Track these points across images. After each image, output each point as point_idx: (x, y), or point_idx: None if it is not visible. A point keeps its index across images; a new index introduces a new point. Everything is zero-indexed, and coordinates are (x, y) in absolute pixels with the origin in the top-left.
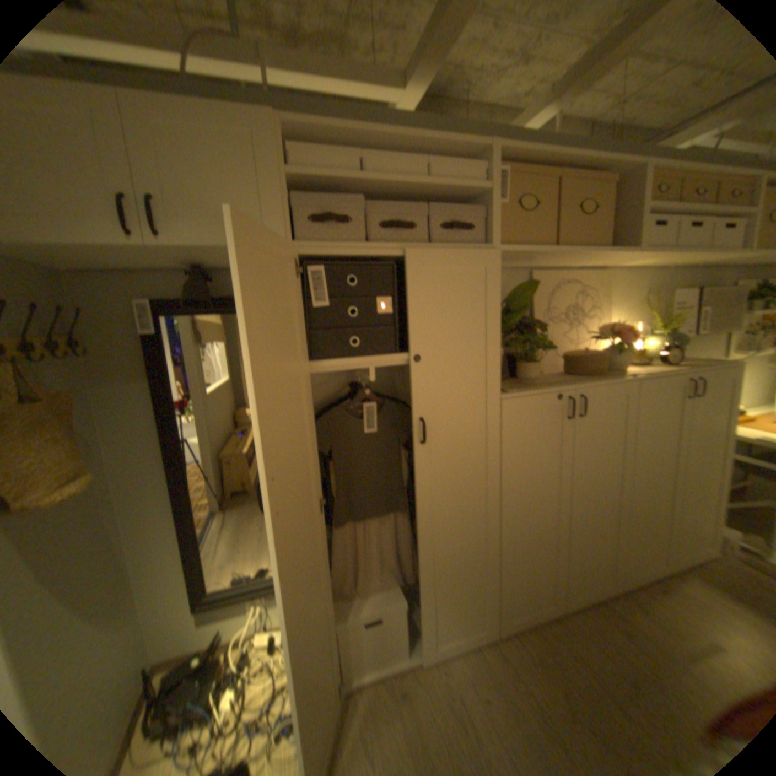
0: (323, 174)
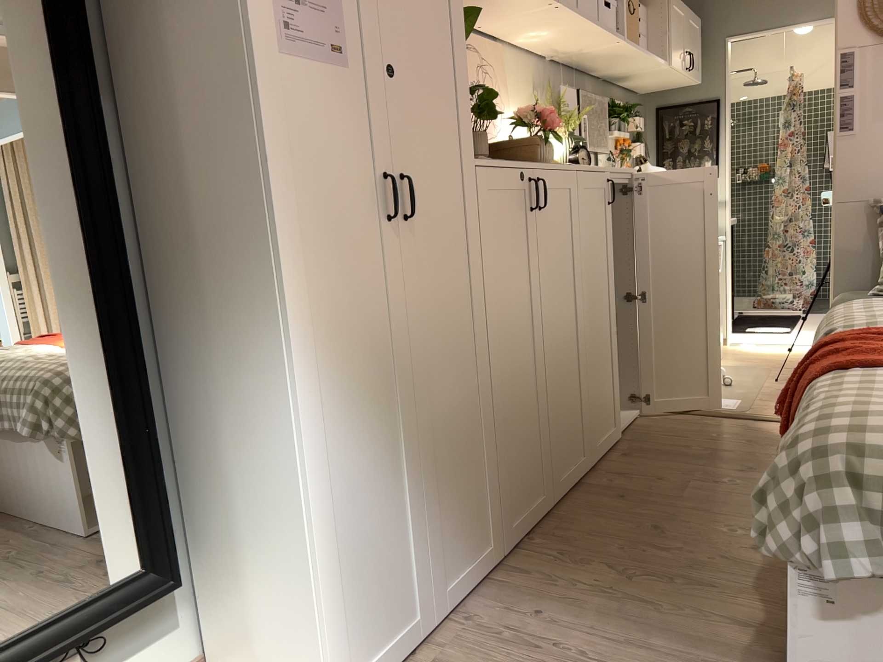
0: None
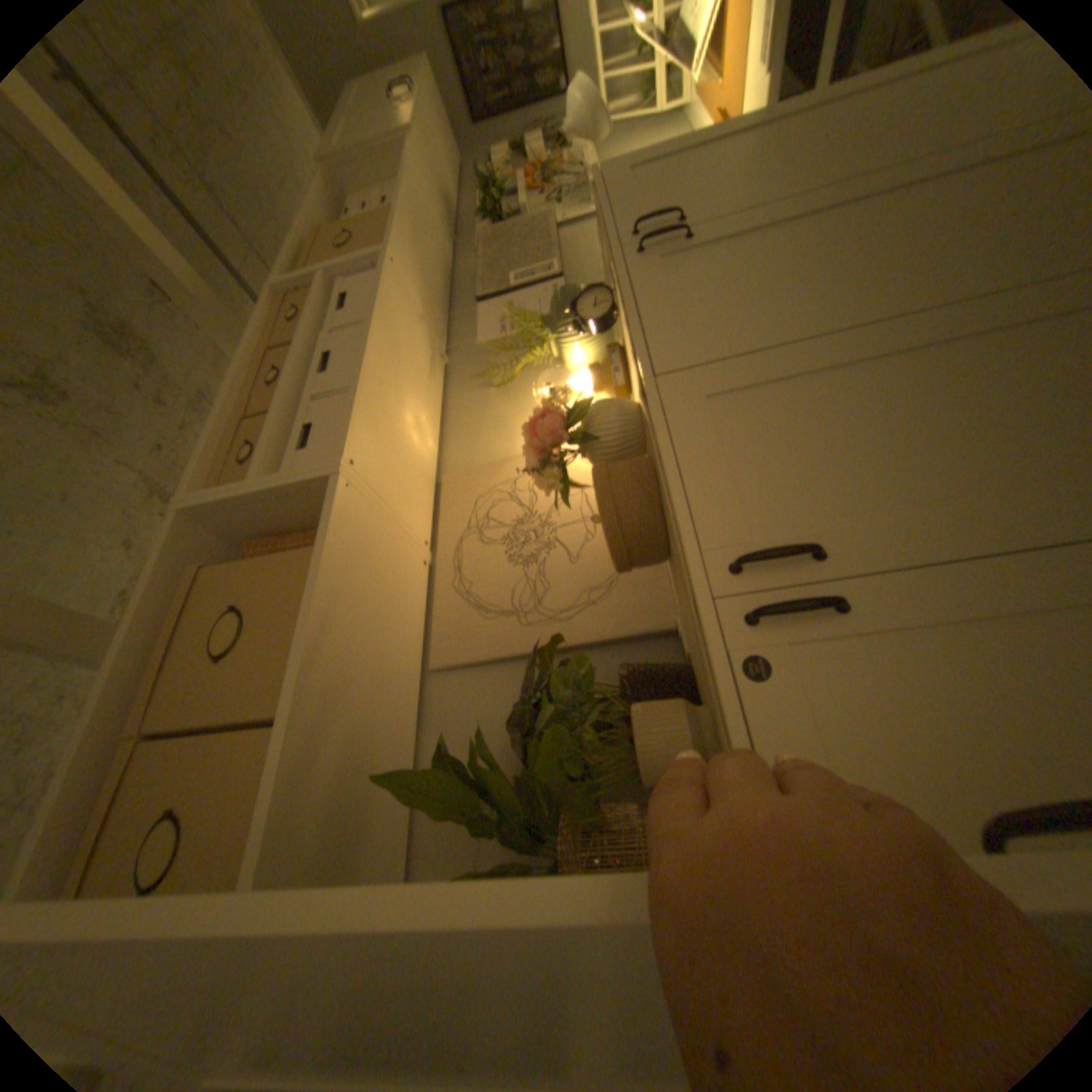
0: None
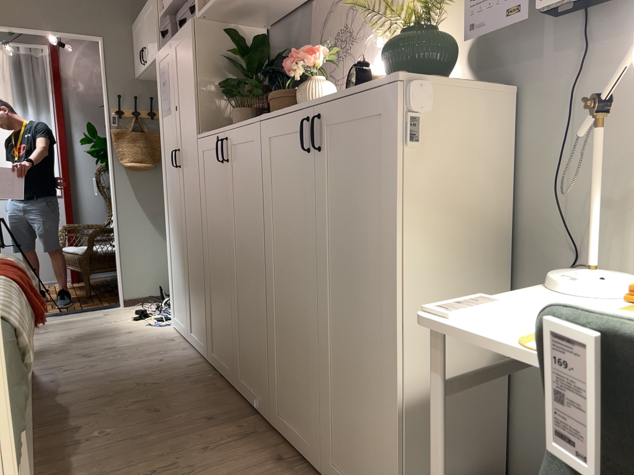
0: (163, 10)
